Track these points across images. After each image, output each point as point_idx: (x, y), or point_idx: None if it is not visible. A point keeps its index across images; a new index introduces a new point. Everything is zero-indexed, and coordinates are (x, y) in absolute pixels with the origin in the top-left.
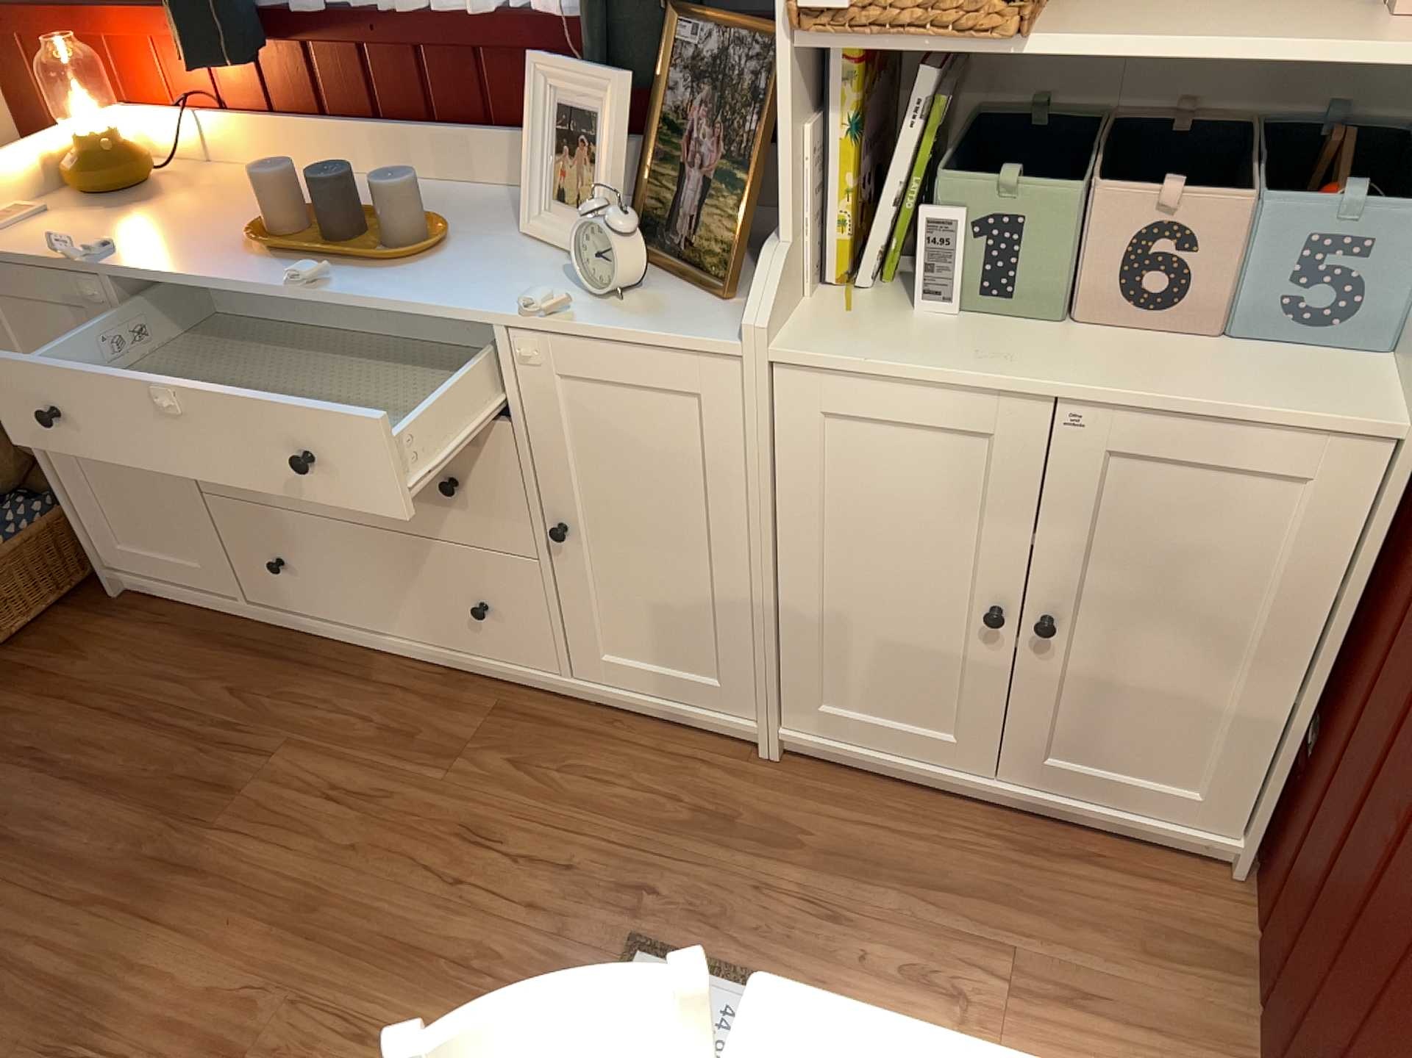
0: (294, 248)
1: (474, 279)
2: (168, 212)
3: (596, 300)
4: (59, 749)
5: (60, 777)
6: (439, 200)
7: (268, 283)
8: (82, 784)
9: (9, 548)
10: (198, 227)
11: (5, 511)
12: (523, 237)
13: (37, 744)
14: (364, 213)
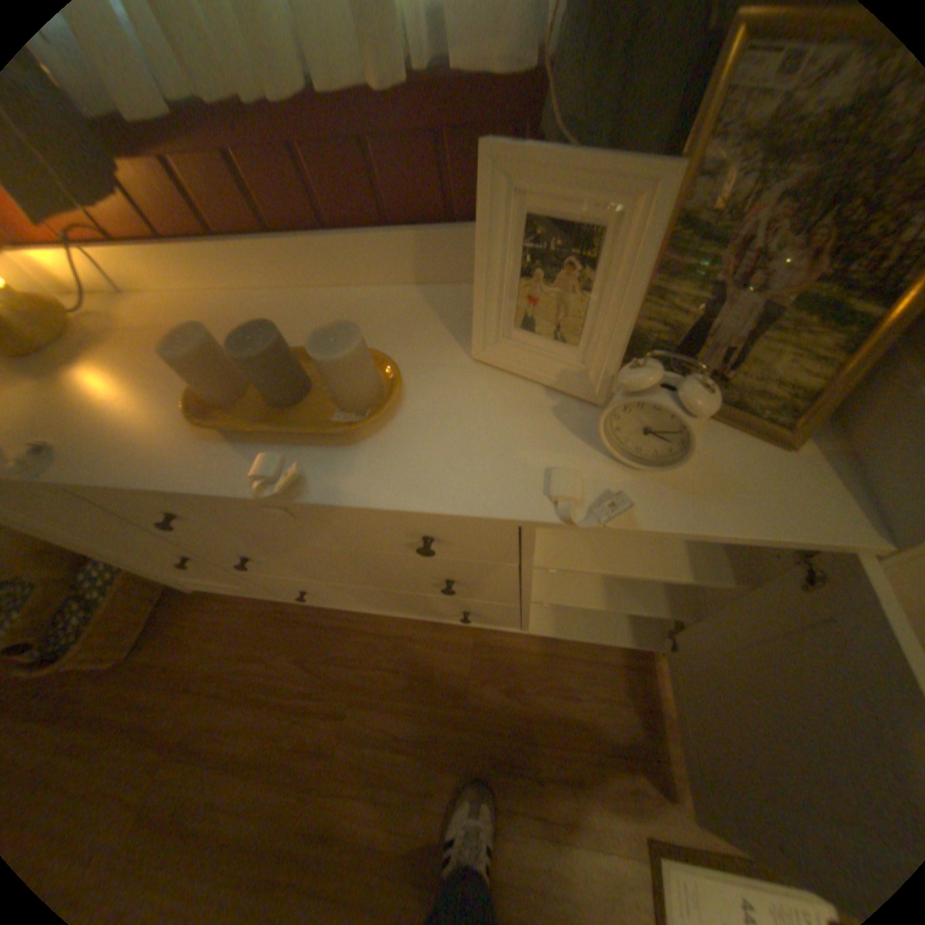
0: (246, 433)
1: (465, 451)
2: (98, 374)
3: (644, 484)
4: (197, 740)
5: (206, 768)
6: (361, 318)
7: (235, 486)
8: (223, 770)
9: (103, 597)
10: (132, 395)
11: (88, 572)
12: (477, 365)
13: (180, 738)
14: (299, 359)
